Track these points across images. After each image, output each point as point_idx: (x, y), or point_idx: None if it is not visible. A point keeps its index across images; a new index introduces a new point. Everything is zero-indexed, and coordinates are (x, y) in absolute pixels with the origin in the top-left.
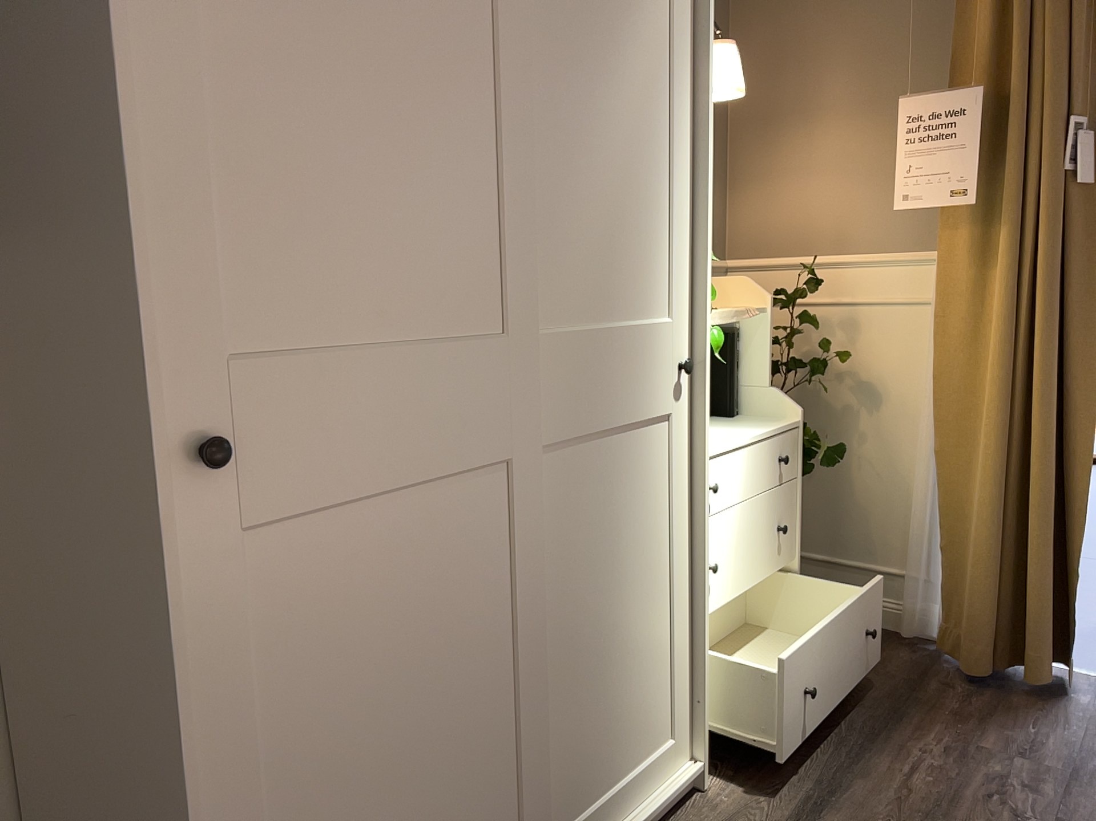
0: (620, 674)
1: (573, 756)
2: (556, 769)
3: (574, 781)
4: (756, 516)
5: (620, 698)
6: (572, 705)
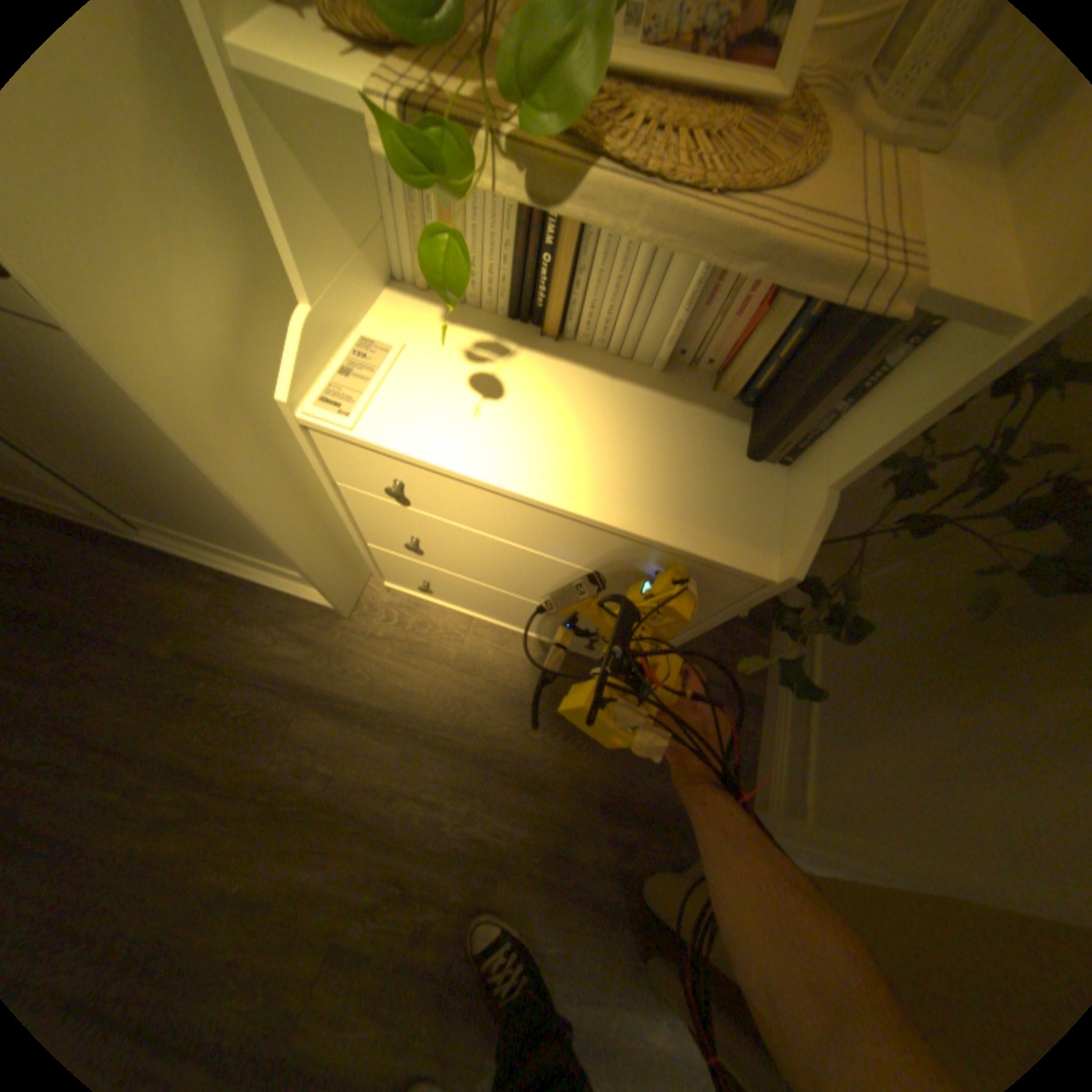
0: (170, 501)
1: (127, 500)
2: (104, 492)
3: (142, 511)
4: (547, 567)
5: (184, 513)
6: (94, 475)
